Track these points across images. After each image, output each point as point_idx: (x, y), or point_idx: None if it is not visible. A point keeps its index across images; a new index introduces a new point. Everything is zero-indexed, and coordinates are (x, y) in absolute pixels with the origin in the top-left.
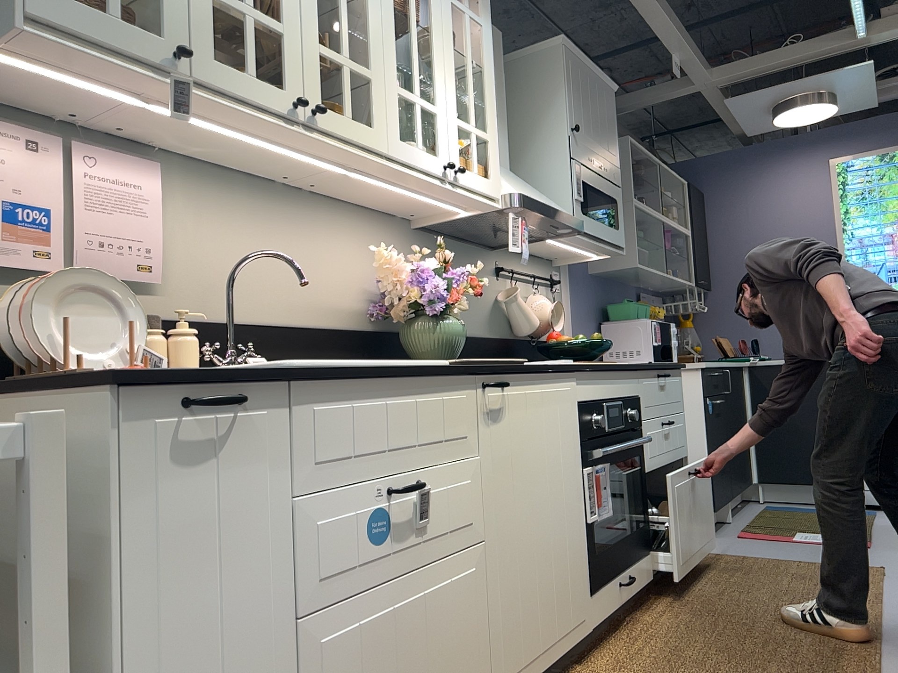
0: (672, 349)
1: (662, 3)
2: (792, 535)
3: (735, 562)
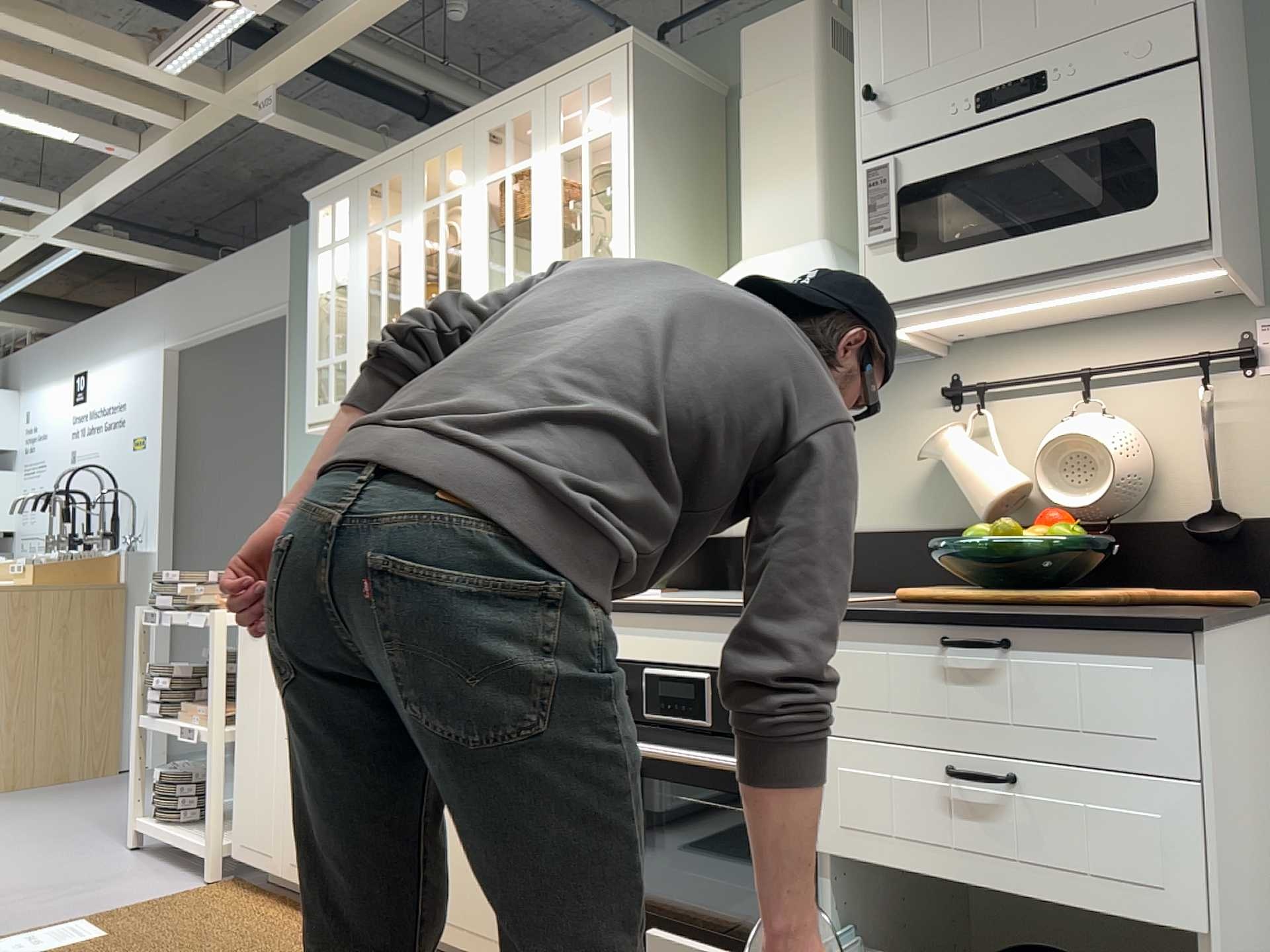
0: None
1: None
2: None
3: None
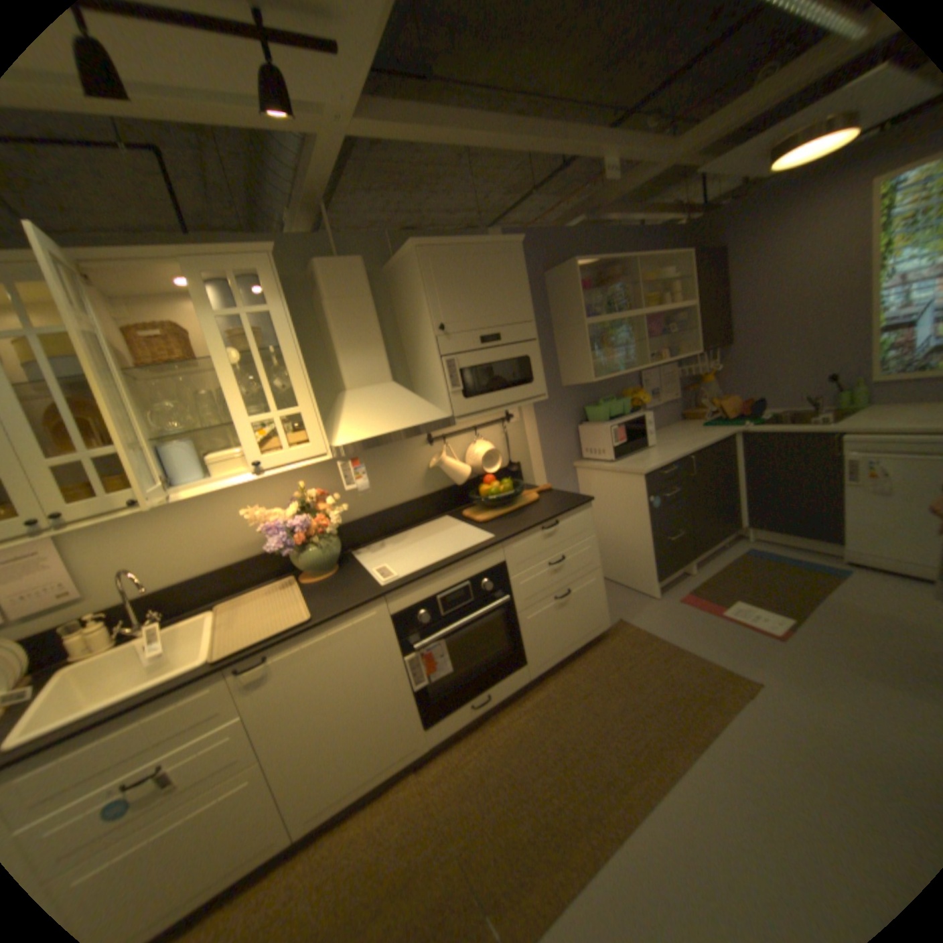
0: (646, 437)
1: (543, 129)
2: (728, 608)
3: (639, 648)
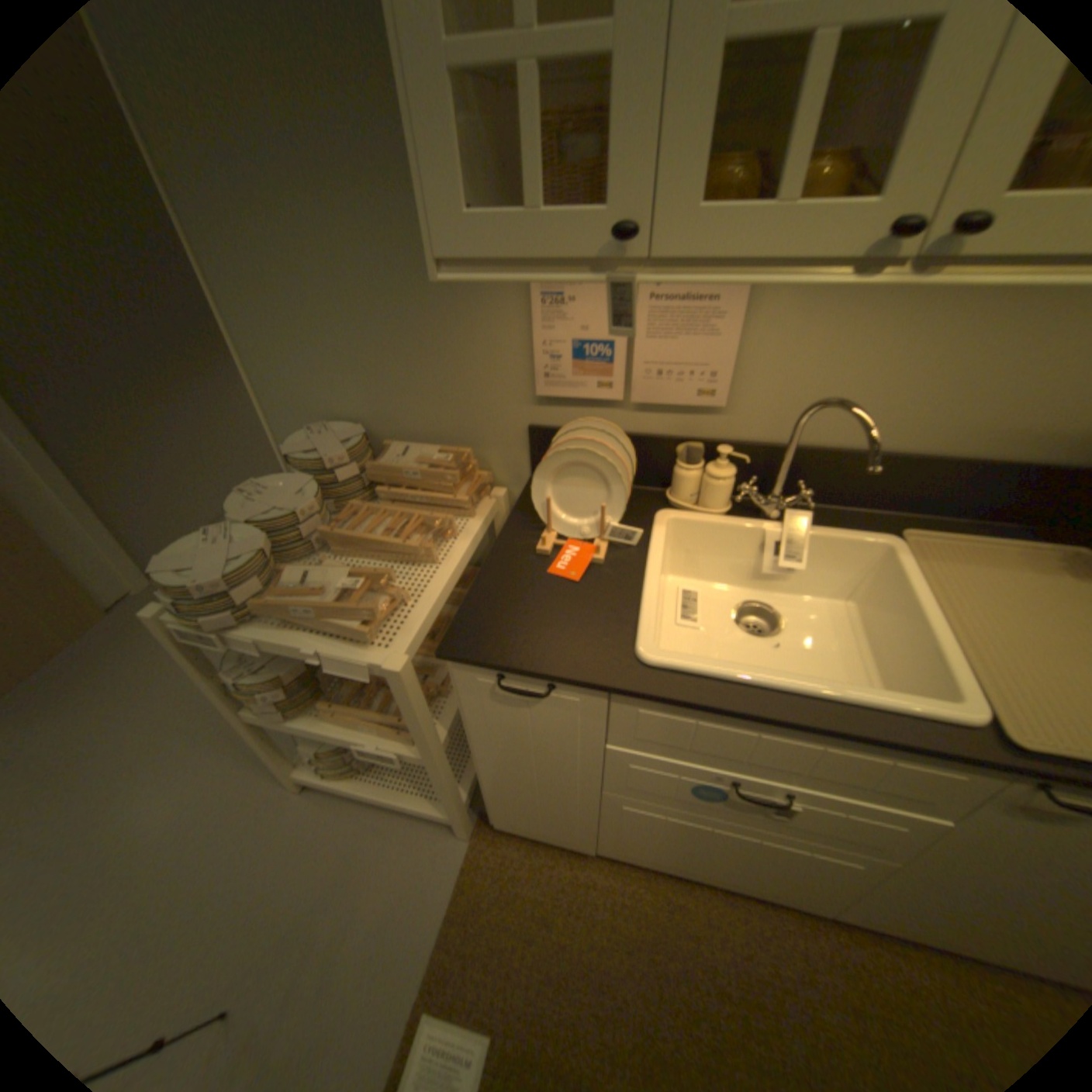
0: None
1: None
2: None
3: None
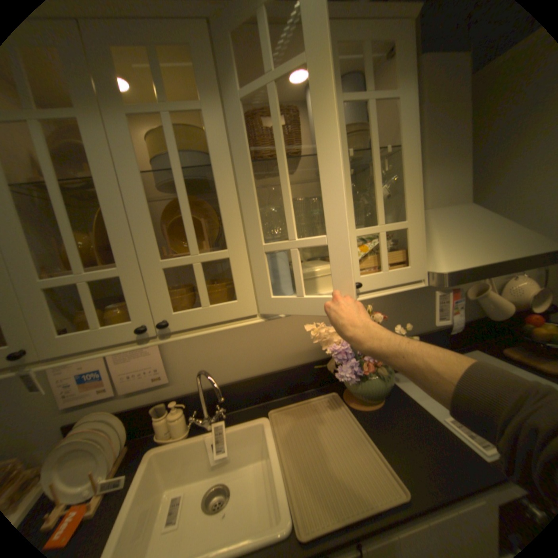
0: None
1: None
2: None
3: None
